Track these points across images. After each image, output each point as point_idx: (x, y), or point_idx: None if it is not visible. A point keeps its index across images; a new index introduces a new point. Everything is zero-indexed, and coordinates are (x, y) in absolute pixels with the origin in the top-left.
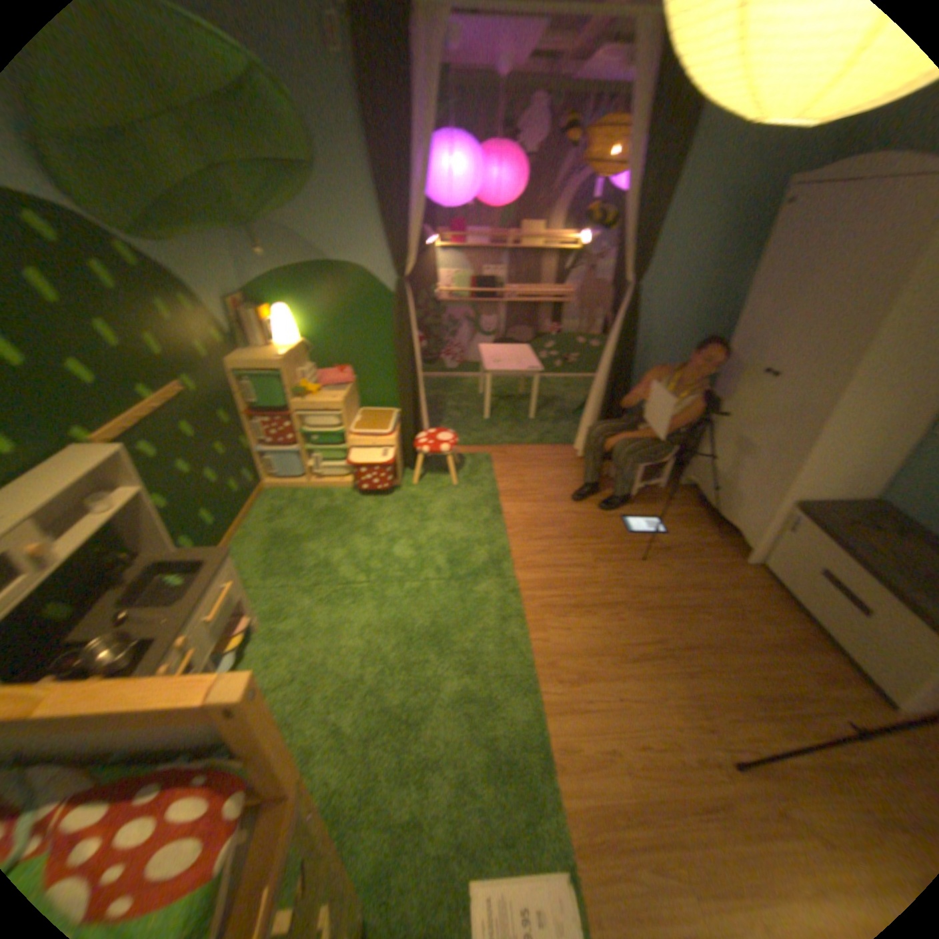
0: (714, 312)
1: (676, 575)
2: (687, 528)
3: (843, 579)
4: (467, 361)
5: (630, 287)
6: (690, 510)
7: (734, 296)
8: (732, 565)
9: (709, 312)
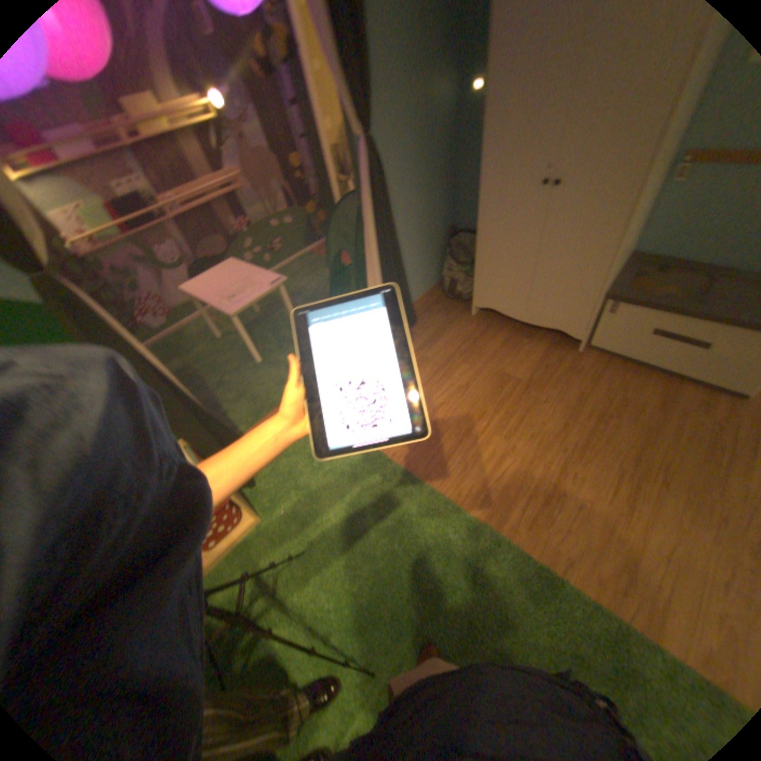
0: (425, 139)
1: (558, 399)
2: (517, 350)
3: (677, 328)
4: (171, 307)
5: (359, 140)
6: (501, 332)
7: (435, 114)
8: (572, 359)
9: (422, 140)
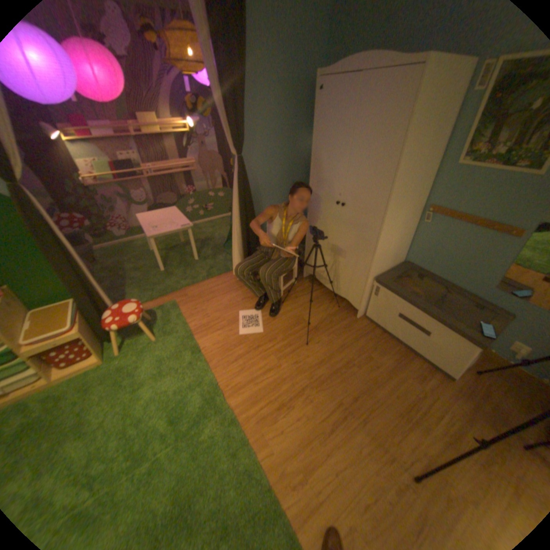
0: (290, 166)
1: (326, 345)
2: (319, 306)
3: (411, 317)
4: (132, 226)
5: (236, 158)
6: (315, 293)
7: (299, 154)
8: (350, 322)
9: (288, 166)
